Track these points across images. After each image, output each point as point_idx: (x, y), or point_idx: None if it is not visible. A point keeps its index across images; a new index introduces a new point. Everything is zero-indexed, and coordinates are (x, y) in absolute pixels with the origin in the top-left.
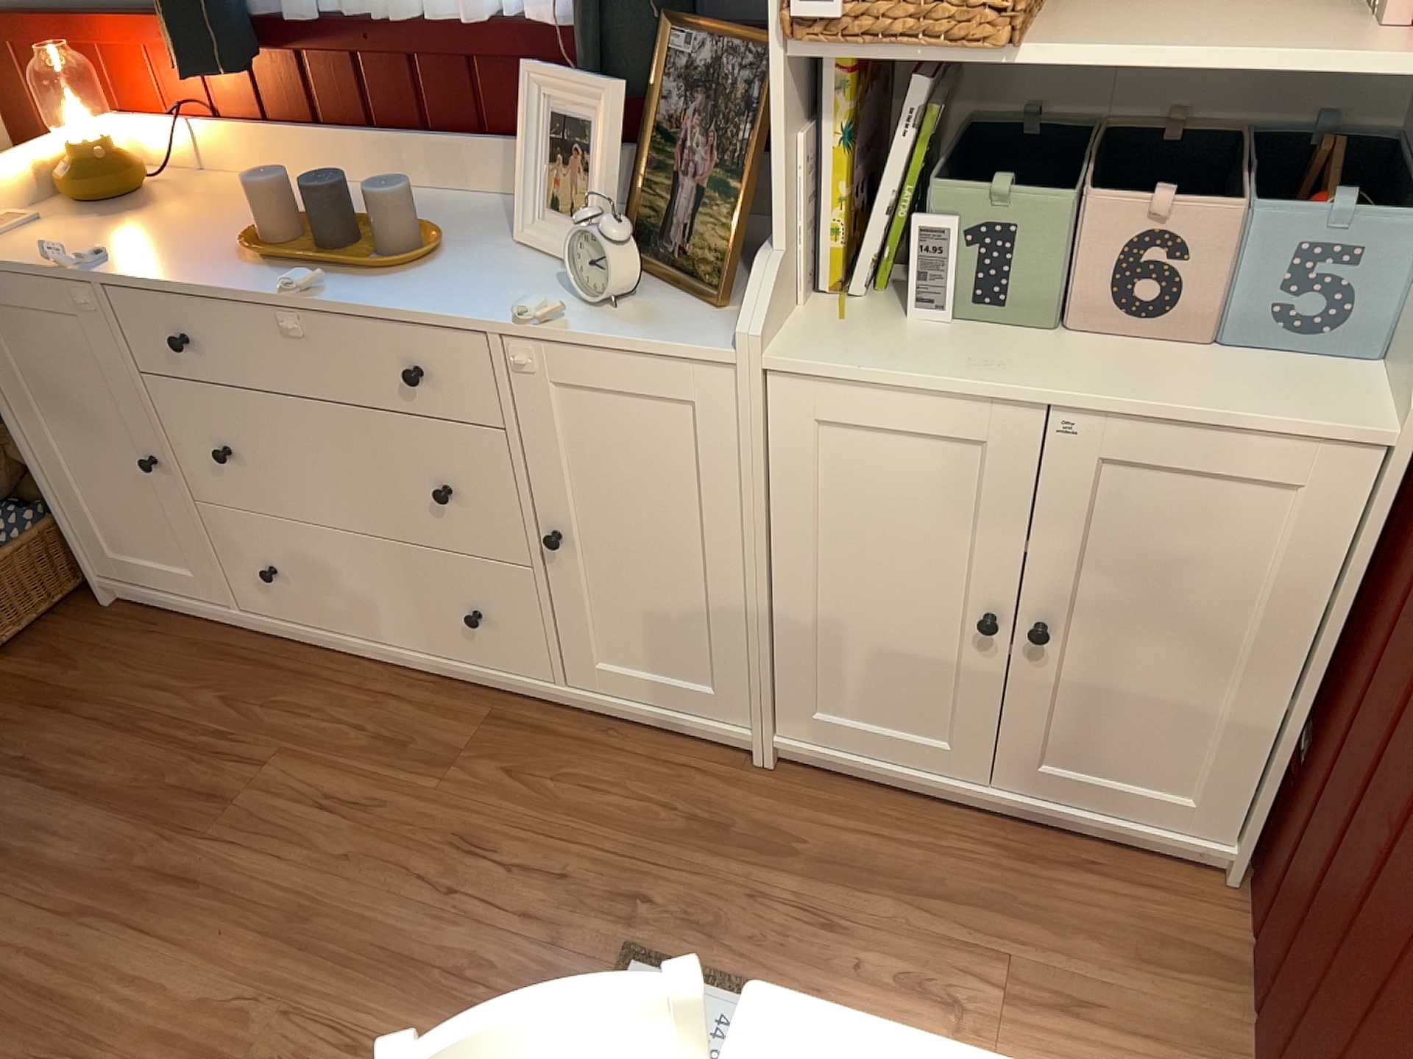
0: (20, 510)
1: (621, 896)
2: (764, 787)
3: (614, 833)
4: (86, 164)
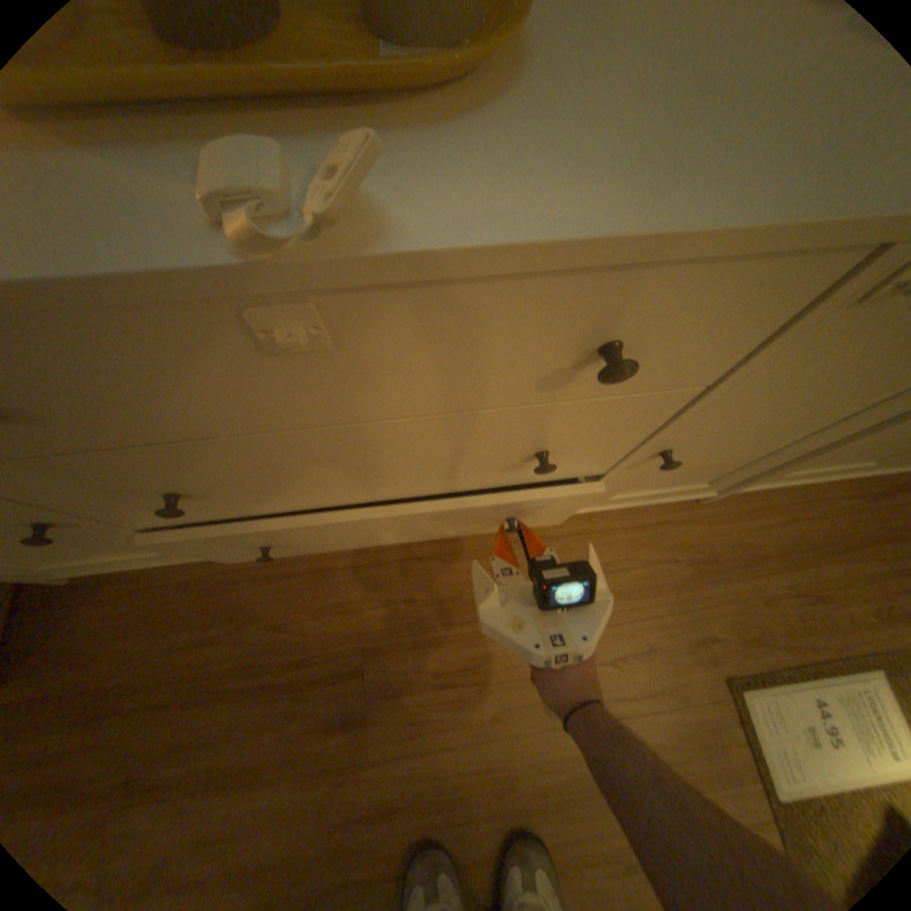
0: None
1: (699, 652)
2: (717, 520)
3: (658, 605)
4: None
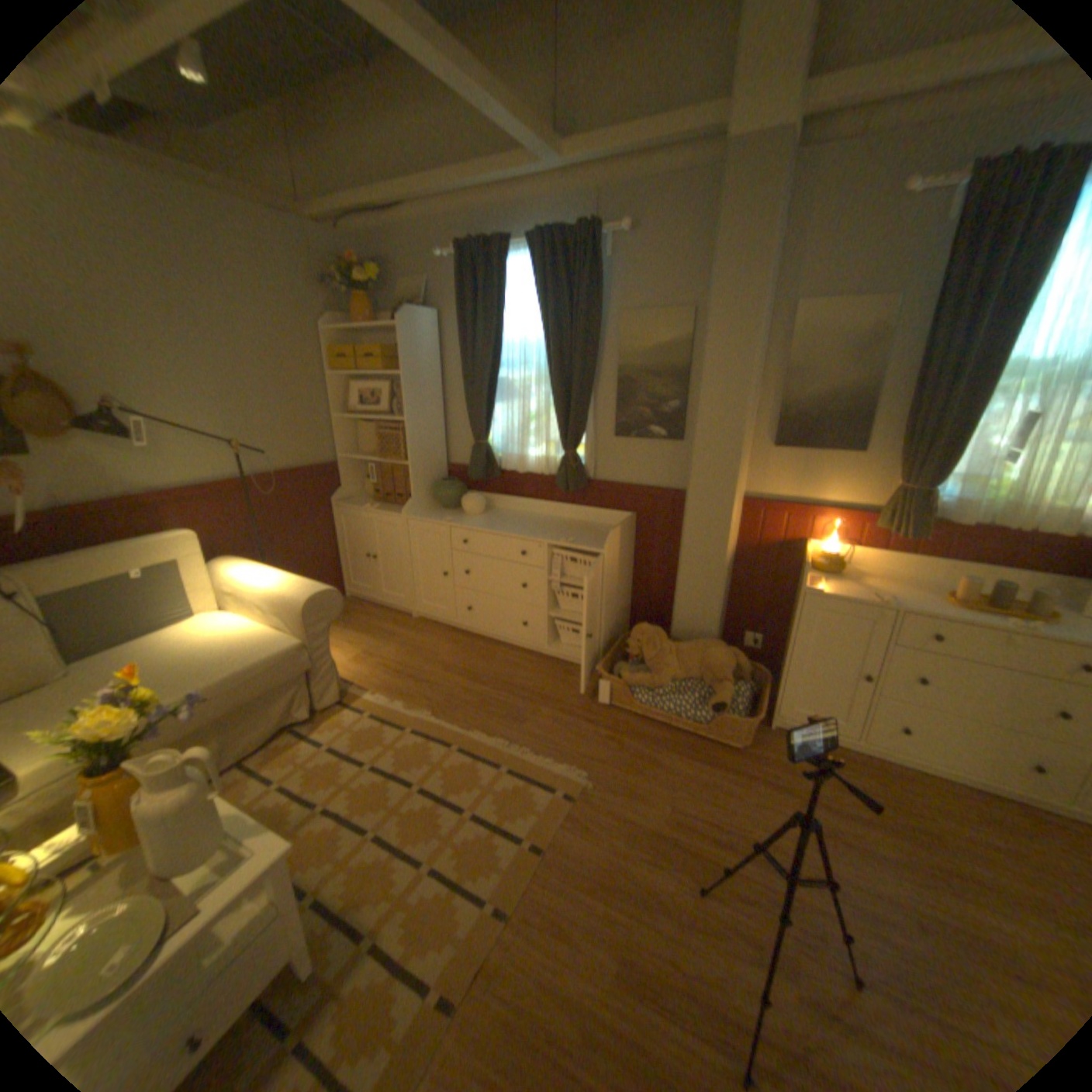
0: (739, 682)
1: None
2: None
3: None
4: (829, 557)
